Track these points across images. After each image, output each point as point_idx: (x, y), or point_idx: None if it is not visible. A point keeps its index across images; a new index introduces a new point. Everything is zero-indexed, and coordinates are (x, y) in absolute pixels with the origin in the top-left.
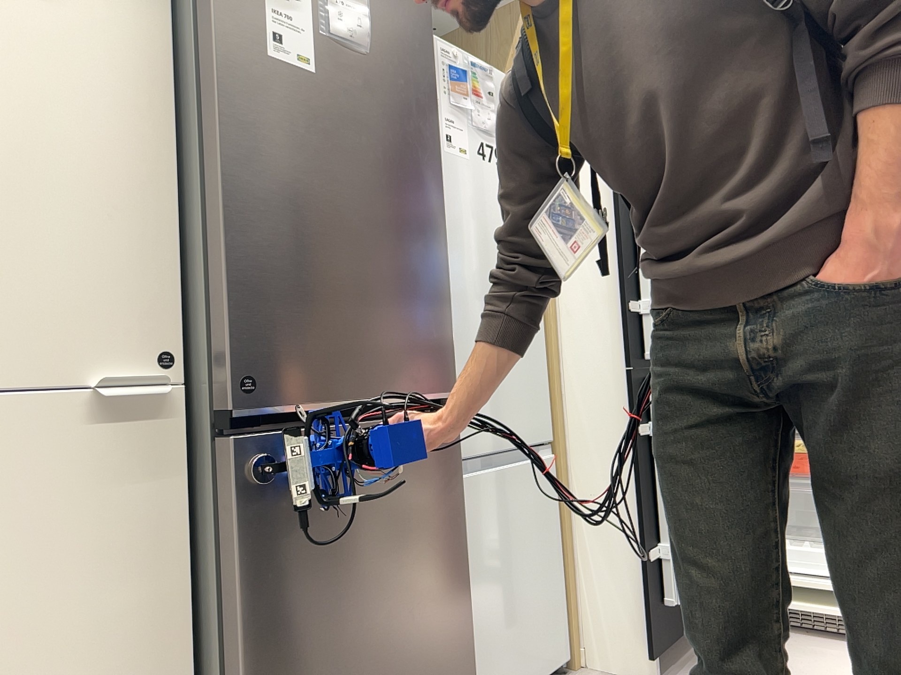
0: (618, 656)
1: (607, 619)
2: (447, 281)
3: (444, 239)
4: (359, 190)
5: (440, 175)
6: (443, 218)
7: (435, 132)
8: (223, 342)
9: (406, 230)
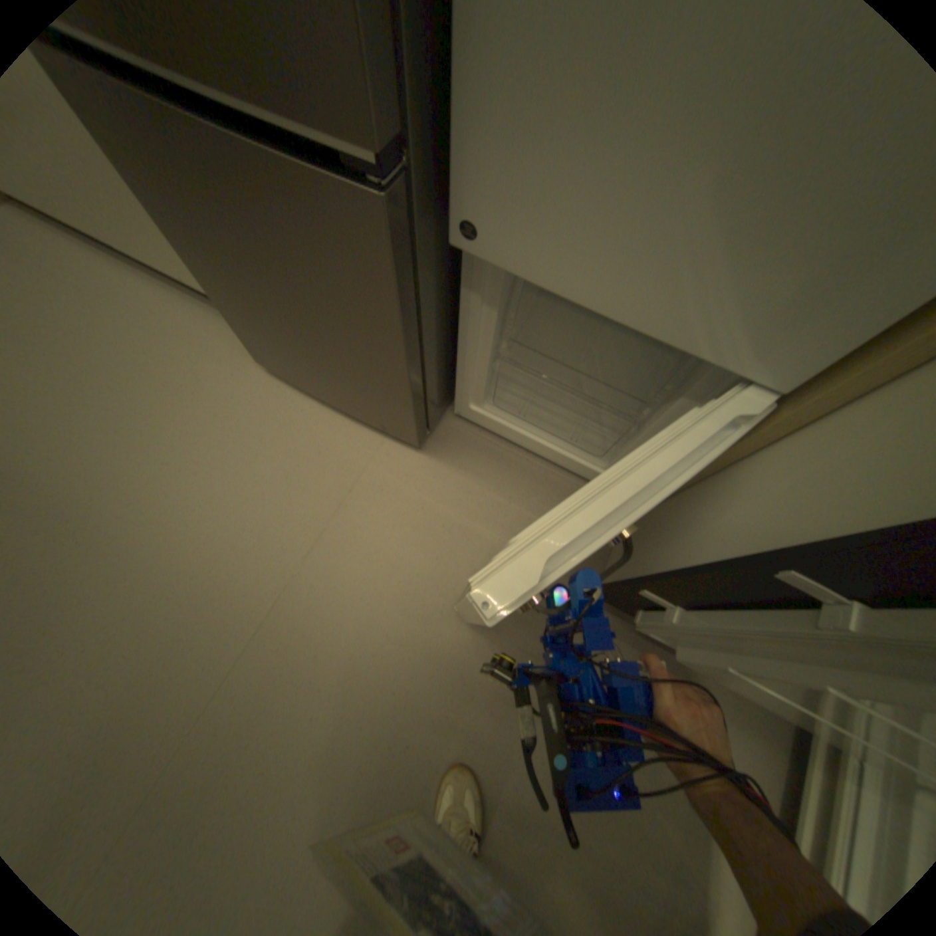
0: (615, 555)
1: (635, 540)
2: None
3: None
4: None
5: None
6: None
7: None
8: None
9: None
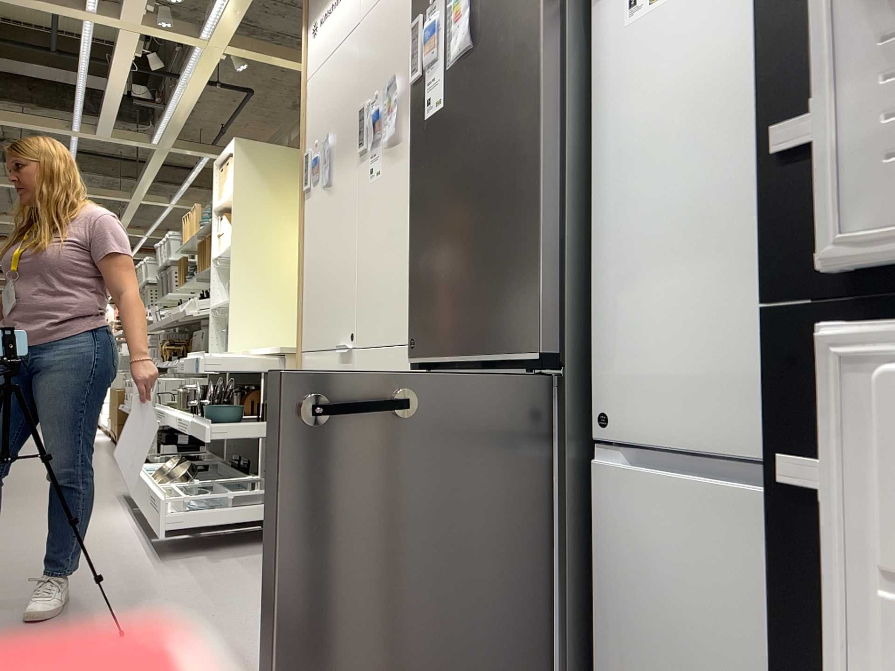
0: None
1: None
2: (540, 226)
3: (540, 176)
4: (465, 178)
5: (541, 102)
6: (540, 152)
7: (536, 55)
8: (409, 318)
9: (498, 192)
